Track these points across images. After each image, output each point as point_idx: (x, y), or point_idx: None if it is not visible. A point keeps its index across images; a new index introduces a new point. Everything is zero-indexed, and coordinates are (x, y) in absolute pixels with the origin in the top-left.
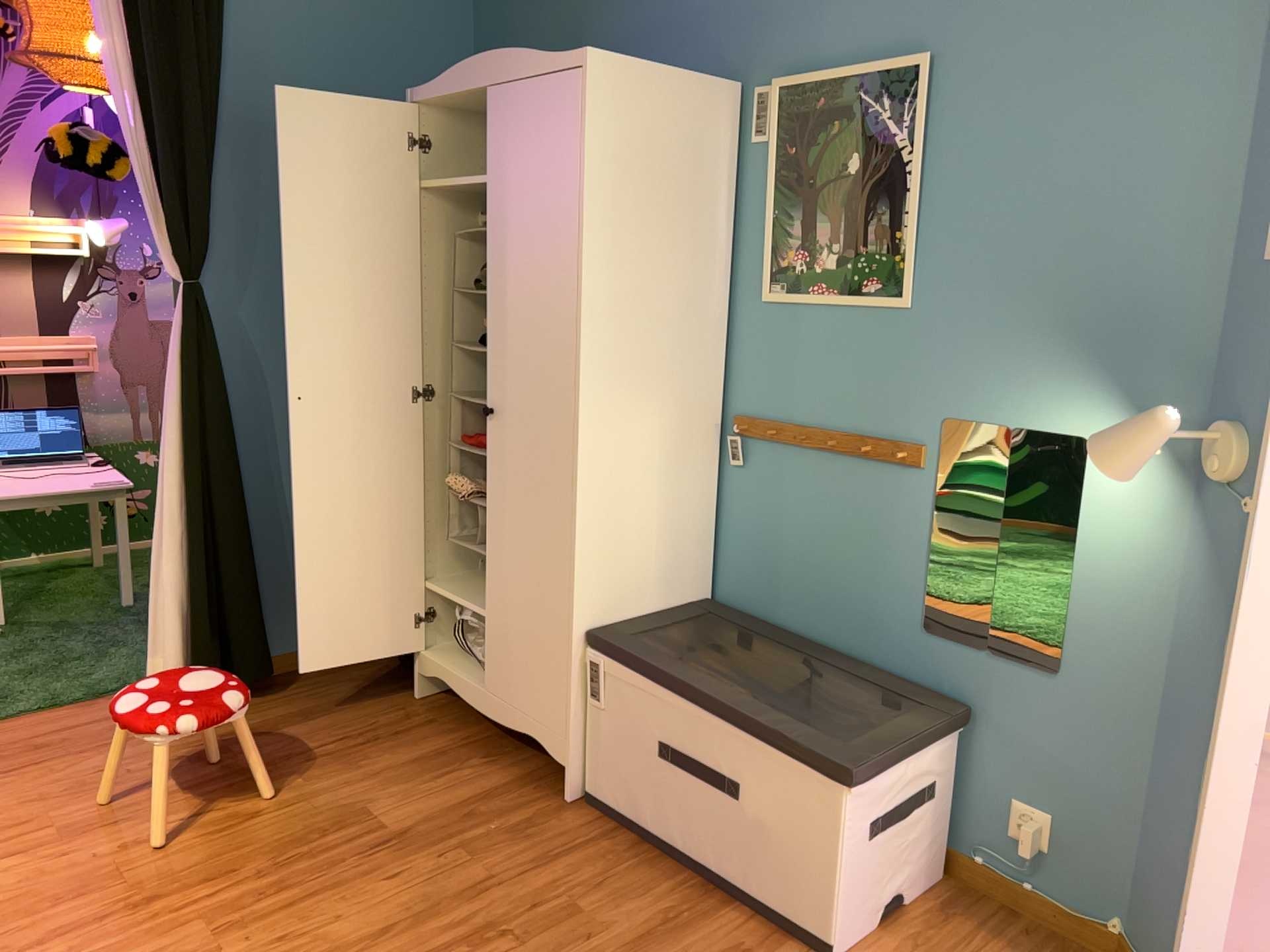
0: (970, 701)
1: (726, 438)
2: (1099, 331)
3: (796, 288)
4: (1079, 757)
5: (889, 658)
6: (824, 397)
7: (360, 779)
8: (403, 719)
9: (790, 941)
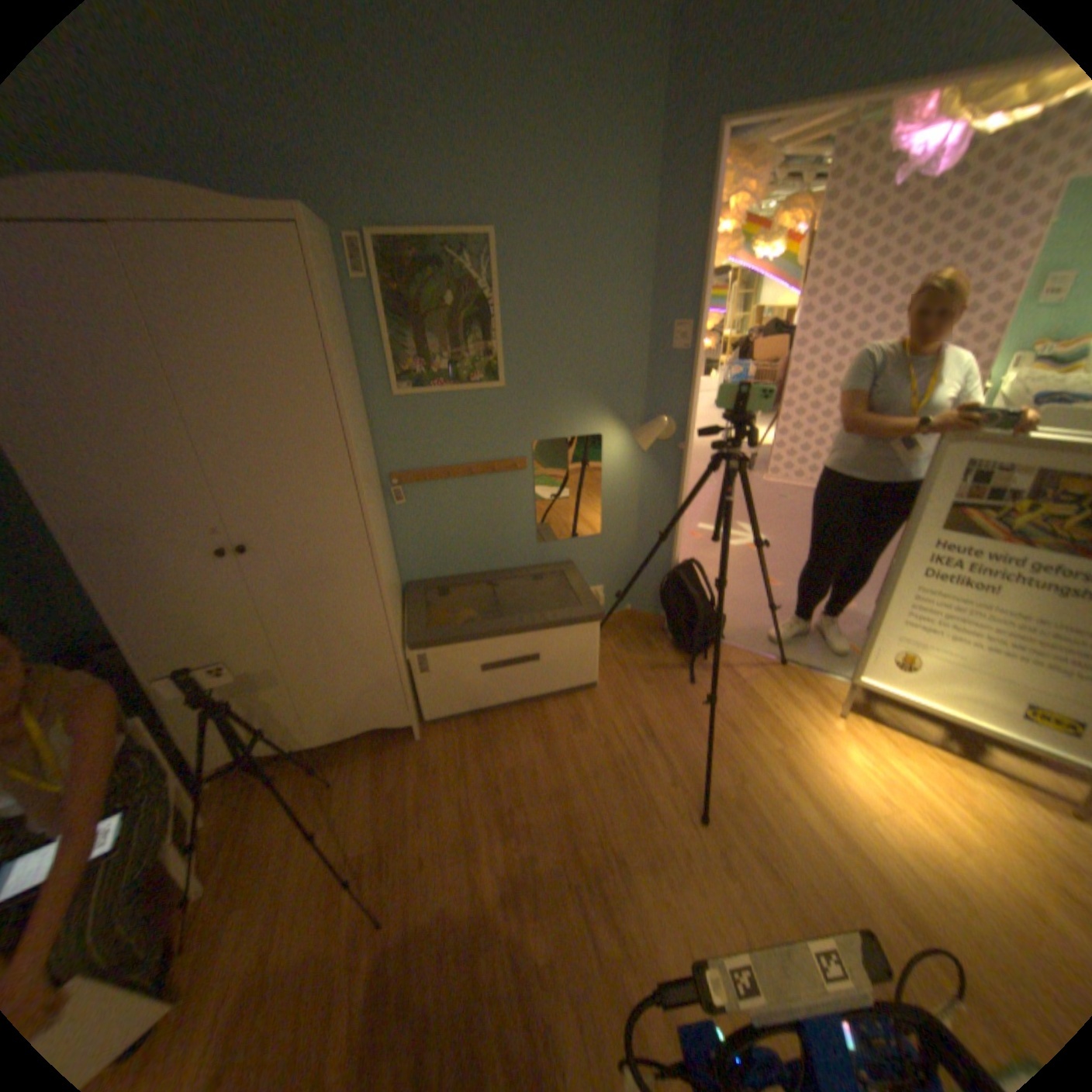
0: (565, 562)
1: (385, 491)
2: (602, 387)
3: (421, 386)
4: (611, 560)
5: (523, 563)
6: (457, 448)
7: (287, 857)
8: (232, 804)
9: (577, 697)
